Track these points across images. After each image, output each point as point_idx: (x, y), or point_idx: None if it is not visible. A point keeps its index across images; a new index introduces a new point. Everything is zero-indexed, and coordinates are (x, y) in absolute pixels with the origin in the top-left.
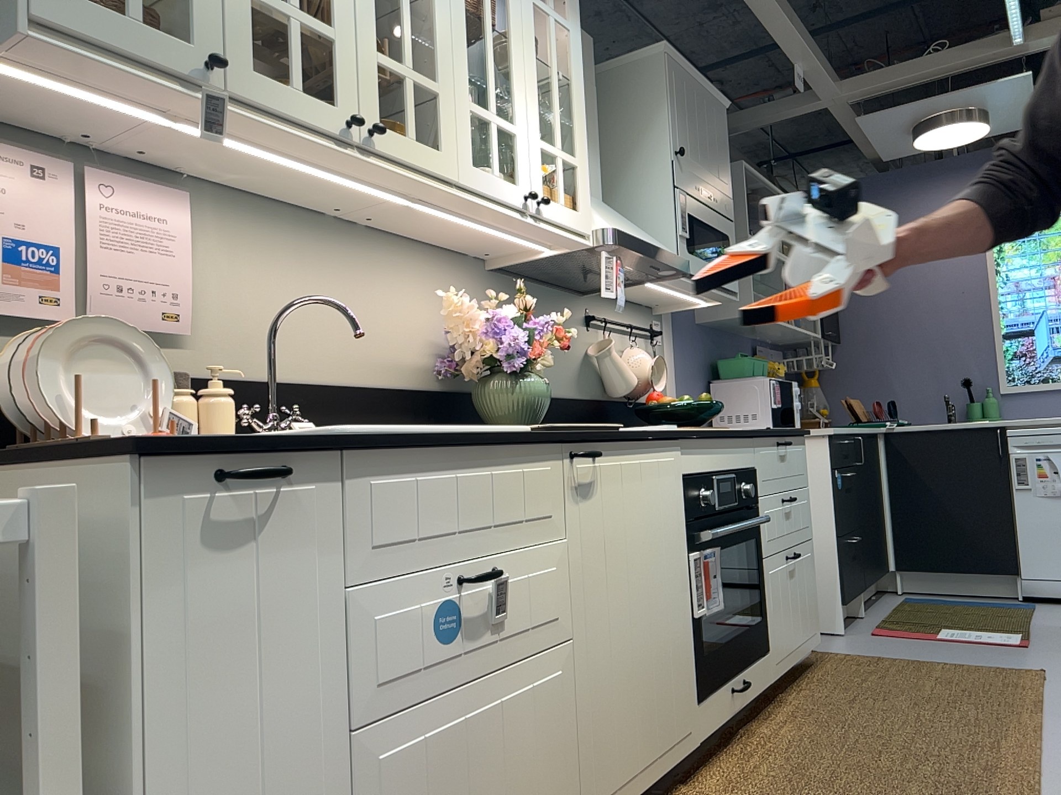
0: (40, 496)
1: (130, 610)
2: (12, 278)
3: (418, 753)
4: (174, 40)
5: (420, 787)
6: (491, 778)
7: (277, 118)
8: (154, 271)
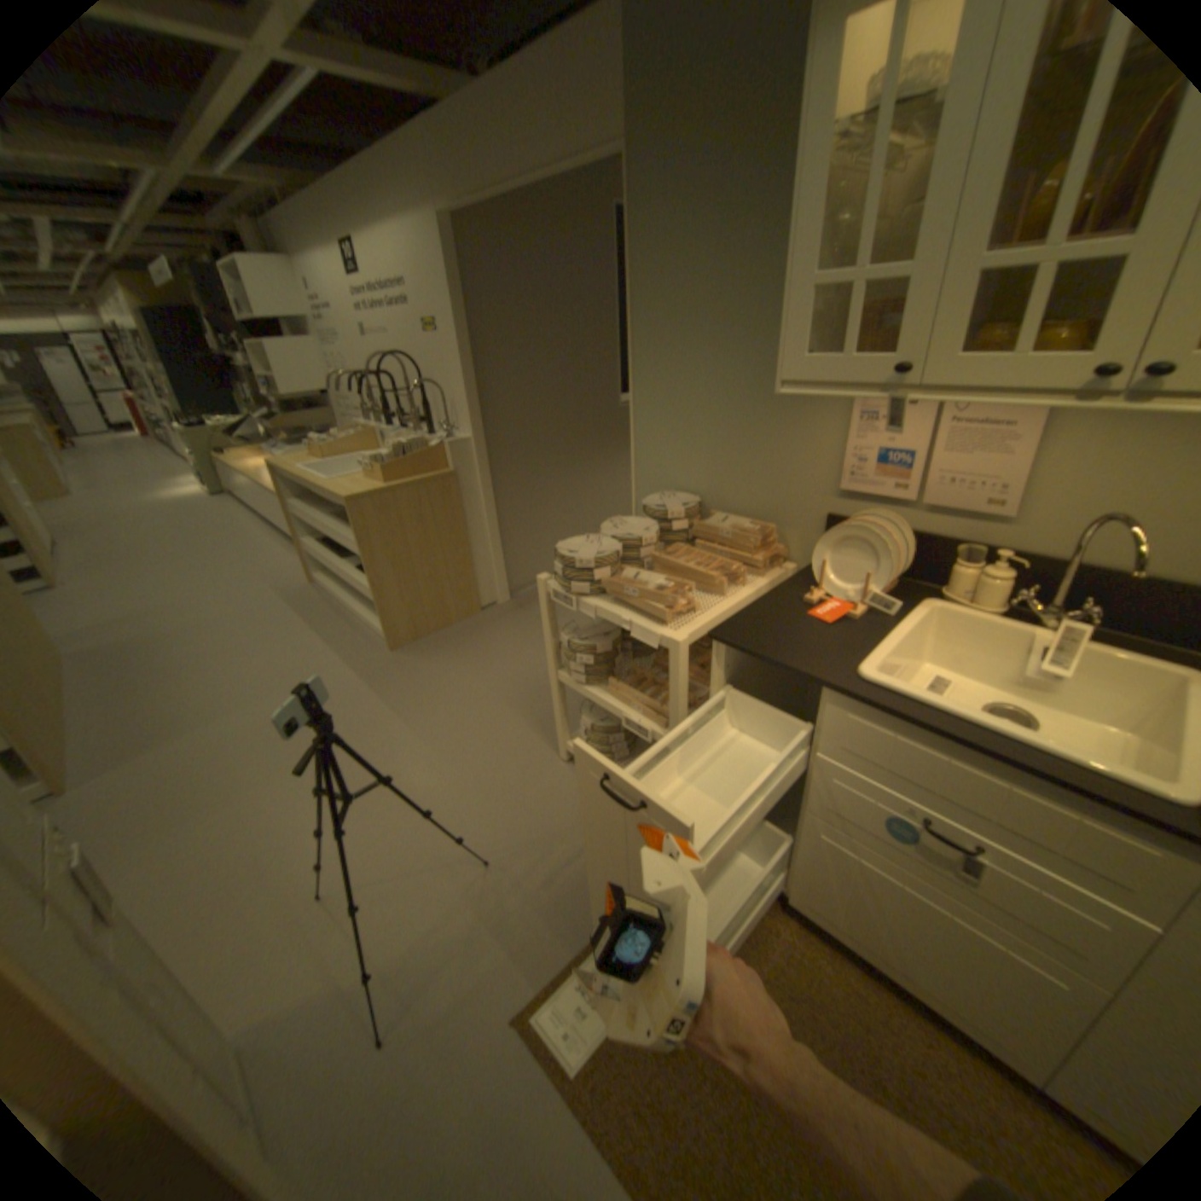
0: (673, 642)
1: (713, 691)
2: (880, 472)
3: (855, 863)
4: (879, 356)
5: (852, 877)
6: (924, 939)
7: (992, 387)
8: (987, 466)
